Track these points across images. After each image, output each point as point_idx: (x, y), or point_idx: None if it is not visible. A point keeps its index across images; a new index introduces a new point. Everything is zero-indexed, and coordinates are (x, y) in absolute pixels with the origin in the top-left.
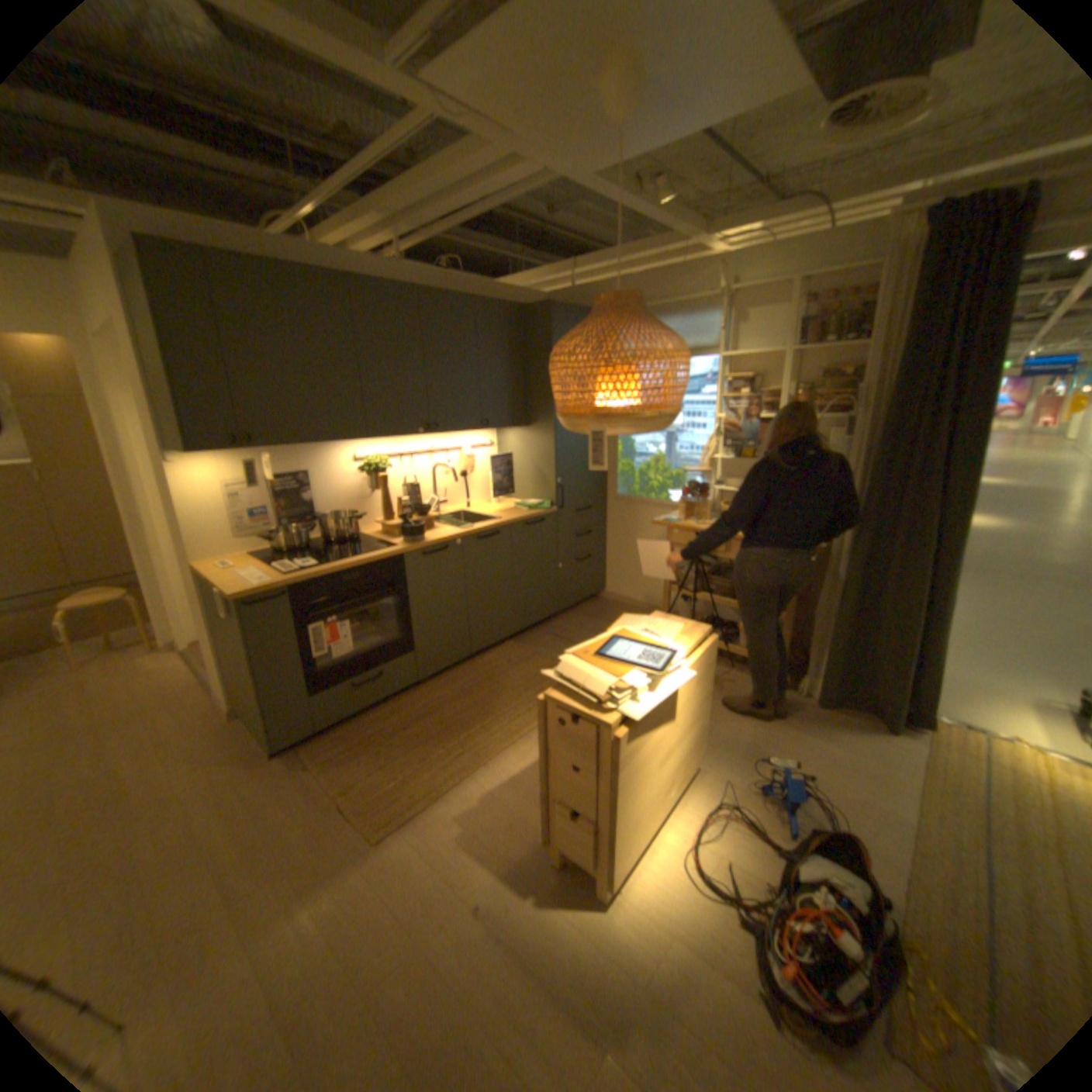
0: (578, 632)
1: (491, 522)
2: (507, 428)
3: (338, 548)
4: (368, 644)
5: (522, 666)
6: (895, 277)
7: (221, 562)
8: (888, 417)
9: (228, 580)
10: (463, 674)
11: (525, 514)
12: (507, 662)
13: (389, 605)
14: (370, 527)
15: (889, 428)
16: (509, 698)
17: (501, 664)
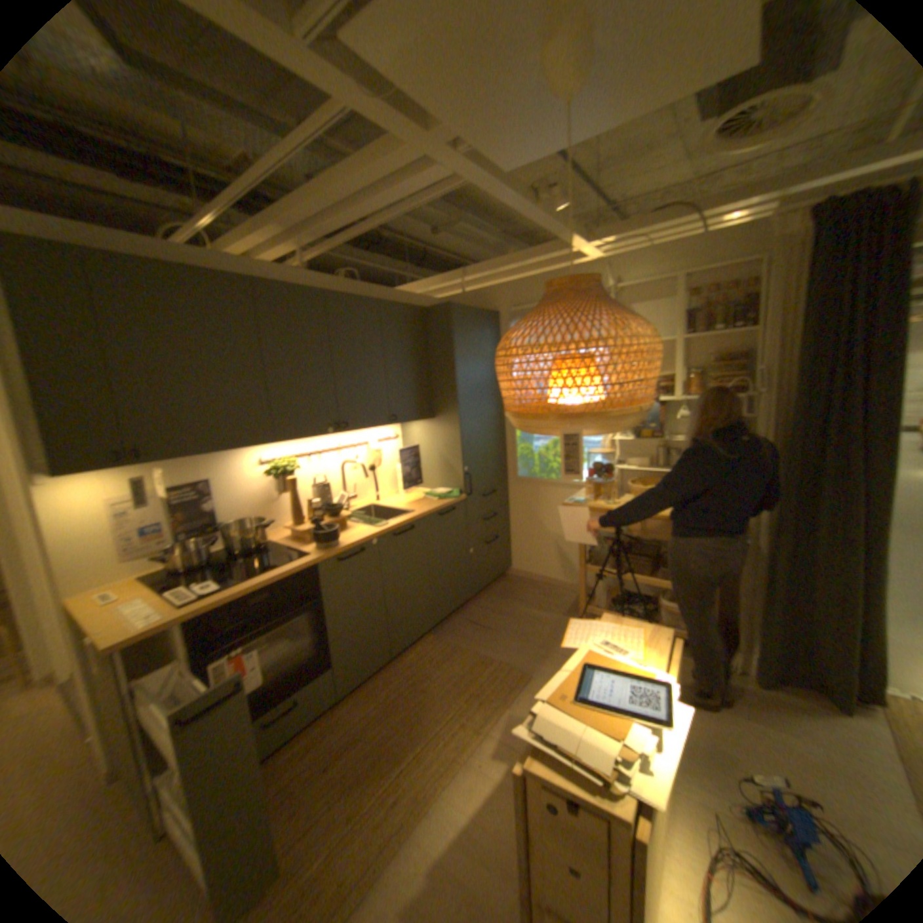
0: (495, 617)
1: (405, 516)
2: (411, 420)
3: (243, 562)
4: (279, 670)
5: (445, 666)
6: (774, 271)
7: (103, 594)
8: (794, 395)
9: (106, 623)
10: (384, 683)
11: (437, 504)
12: (429, 662)
13: (302, 620)
14: (278, 532)
15: (798, 406)
16: (439, 711)
17: (423, 666)
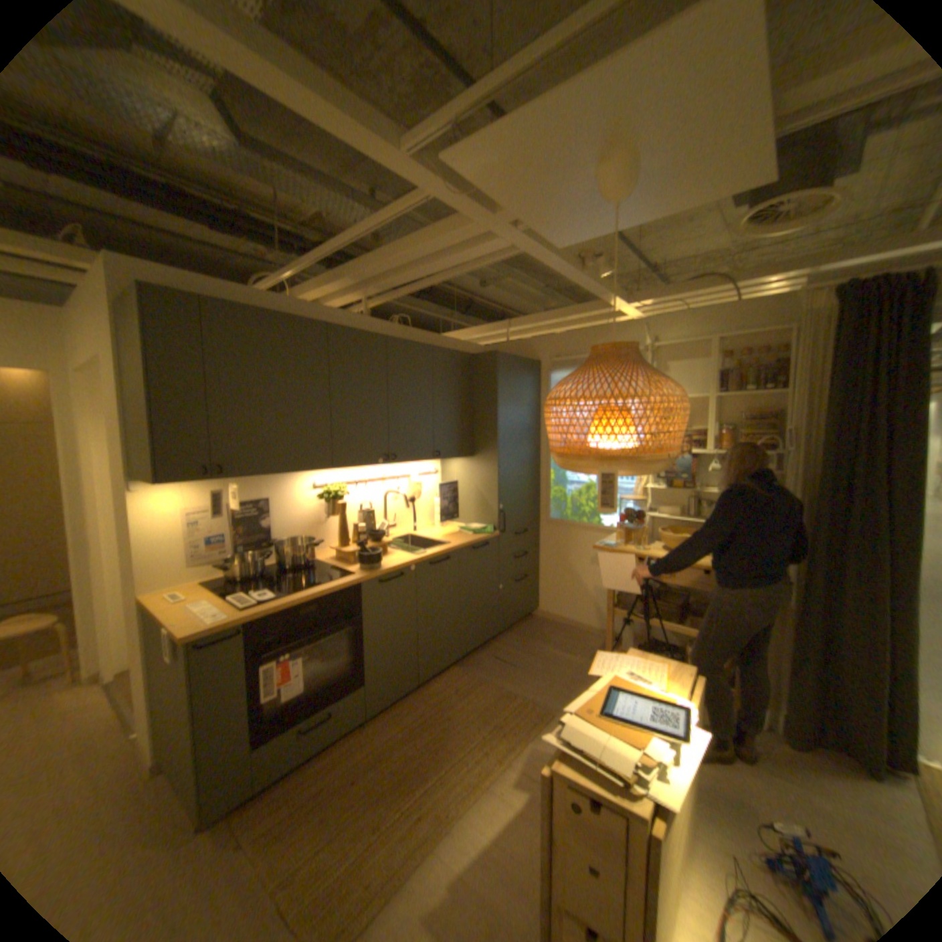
0: (521, 656)
1: (443, 547)
2: (452, 457)
3: (295, 576)
4: (318, 681)
5: (471, 697)
6: (804, 340)
7: (173, 593)
8: (821, 456)
9: (181, 617)
10: (411, 708)
11: (472, 538)
12: (455, 692)
13: (343, 636)
14: (324, 552)
15: (825, 466)
16: (464, 738)
17: (449, 695)
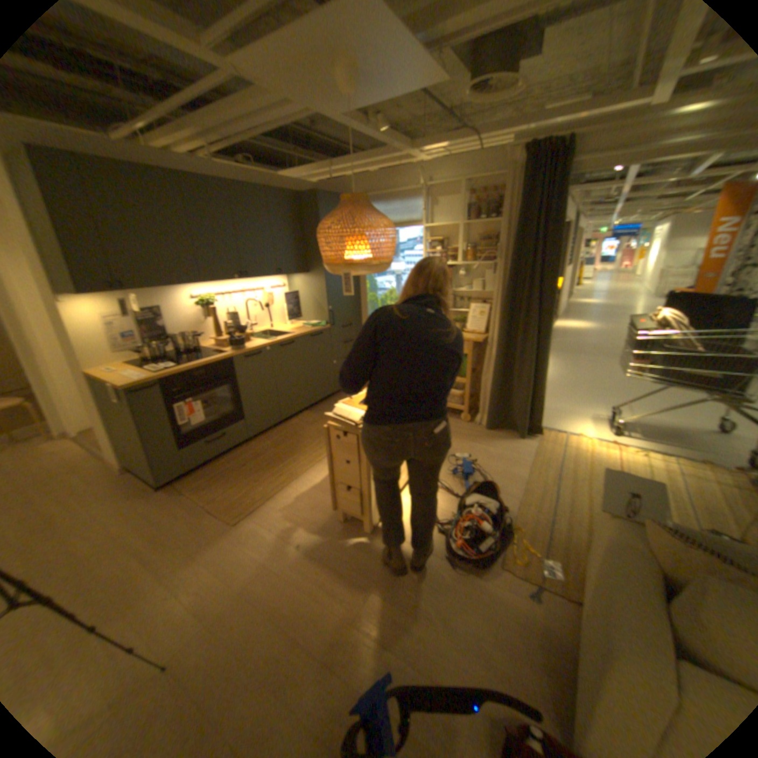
0: None
1: (287, 335)
2: (293, 274)
3: (186, 355)
4: (213, 416)
5: (314, 424)
6: (513, 182)
7: (104, 368)
8: (512, 263)
9: (114, 378)
10: (277, 432)
11: (309, 330)
12: (304, 423)
13: (224, 390)
14: (205, 343)
15: (512, 269)
16: (307, 443)
17: (300, 425)
